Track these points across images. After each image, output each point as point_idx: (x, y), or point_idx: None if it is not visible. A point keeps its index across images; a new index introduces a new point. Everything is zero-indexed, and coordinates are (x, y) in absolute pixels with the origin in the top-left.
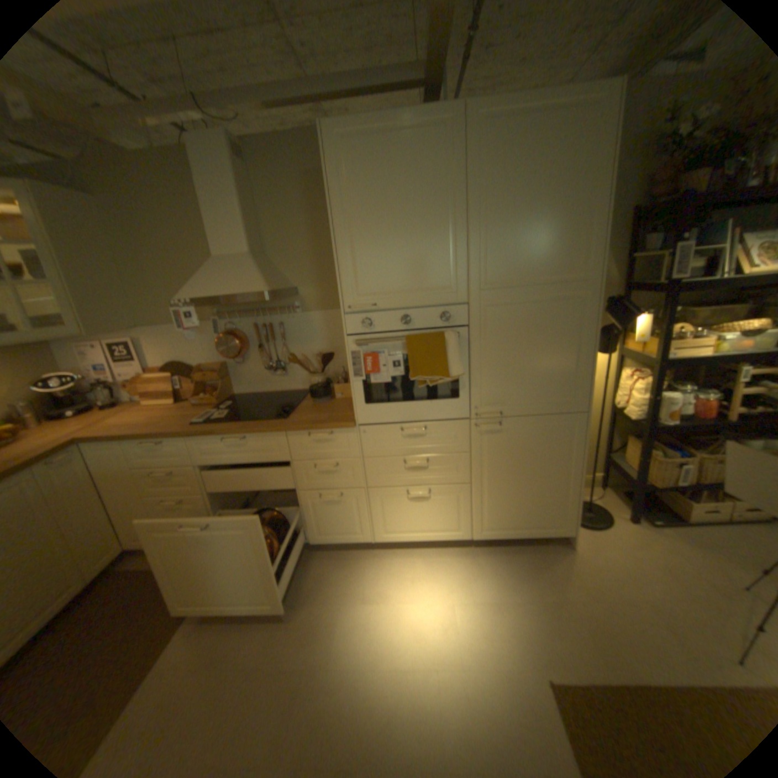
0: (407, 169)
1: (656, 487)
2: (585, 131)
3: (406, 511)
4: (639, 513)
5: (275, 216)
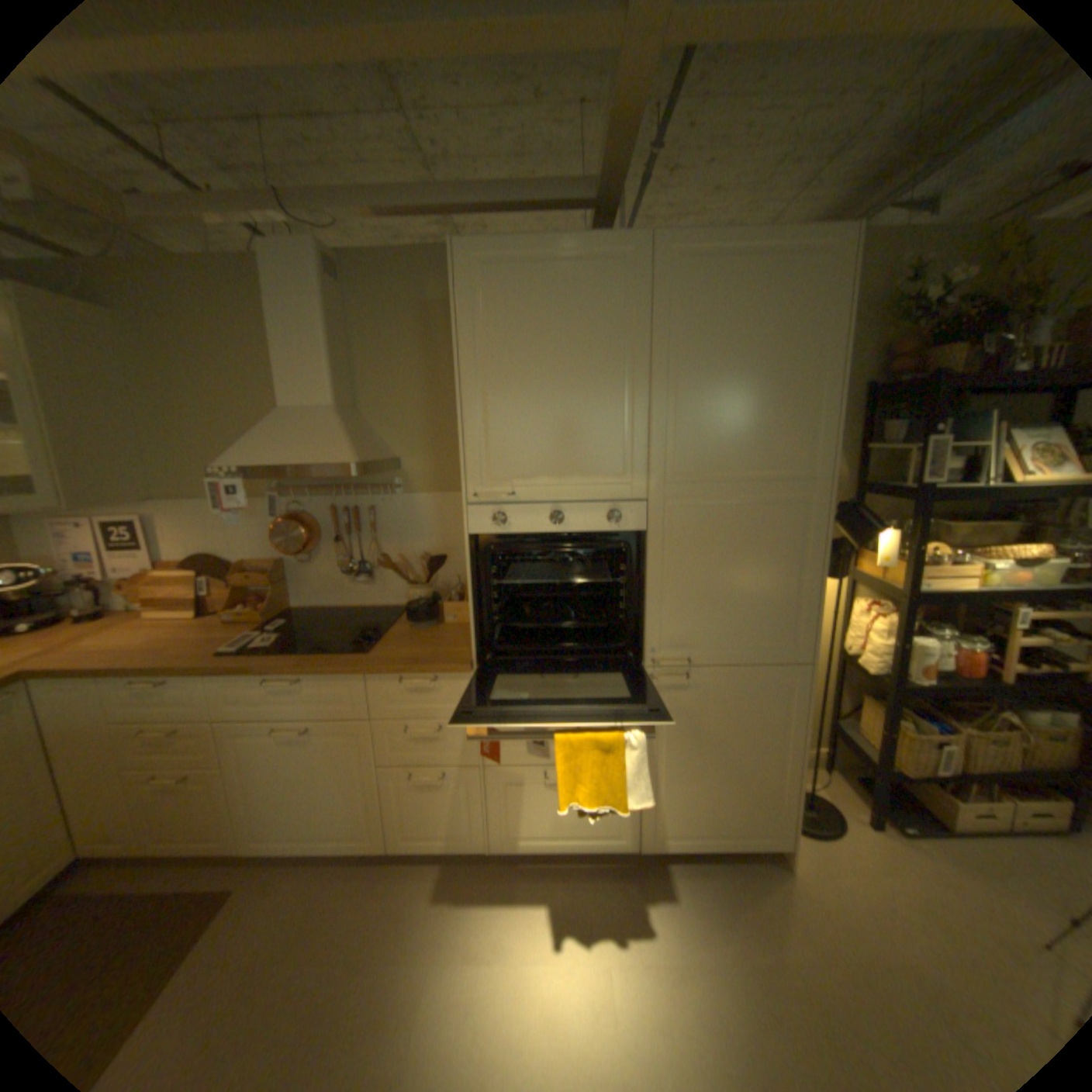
0: (570, 311)
1: (907, 776)
2: (813, 283)
3: (541, 805)
4: (883, 815)
5: (376, 356)
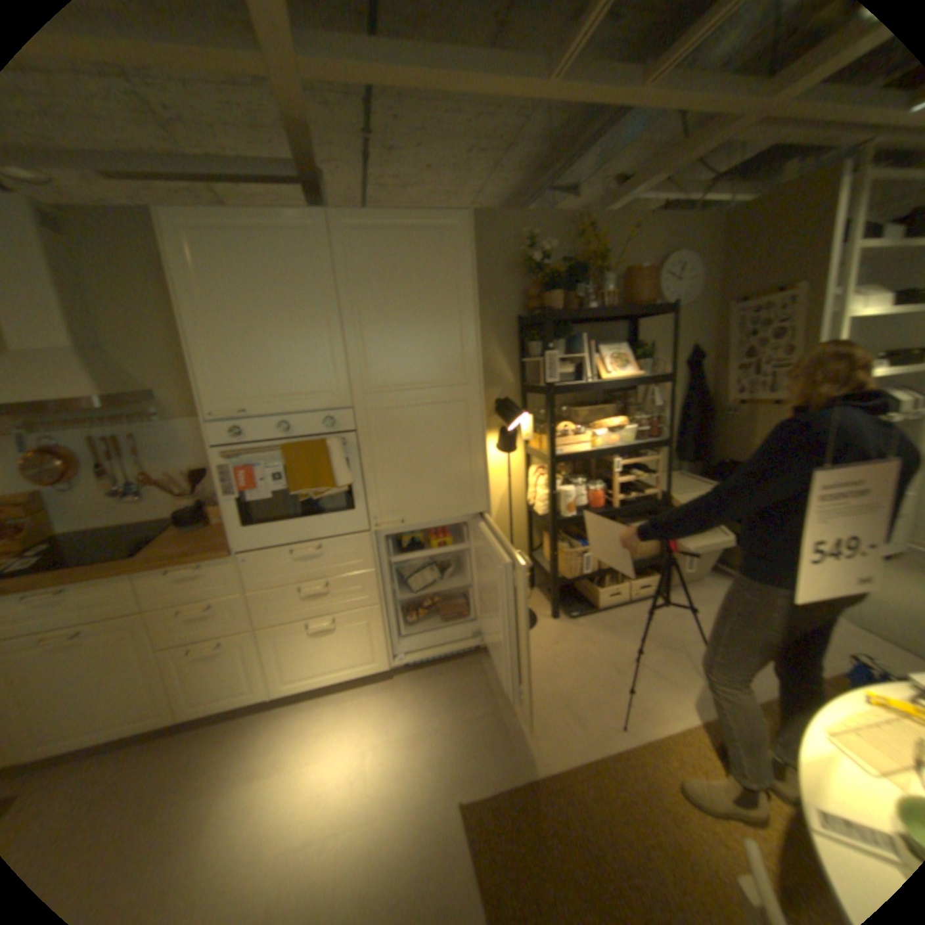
0: (271, 268)
1: (567, 578)
2: (446, 251)
3: (308, 650)
4: (557, 607)
5: (117, 302)
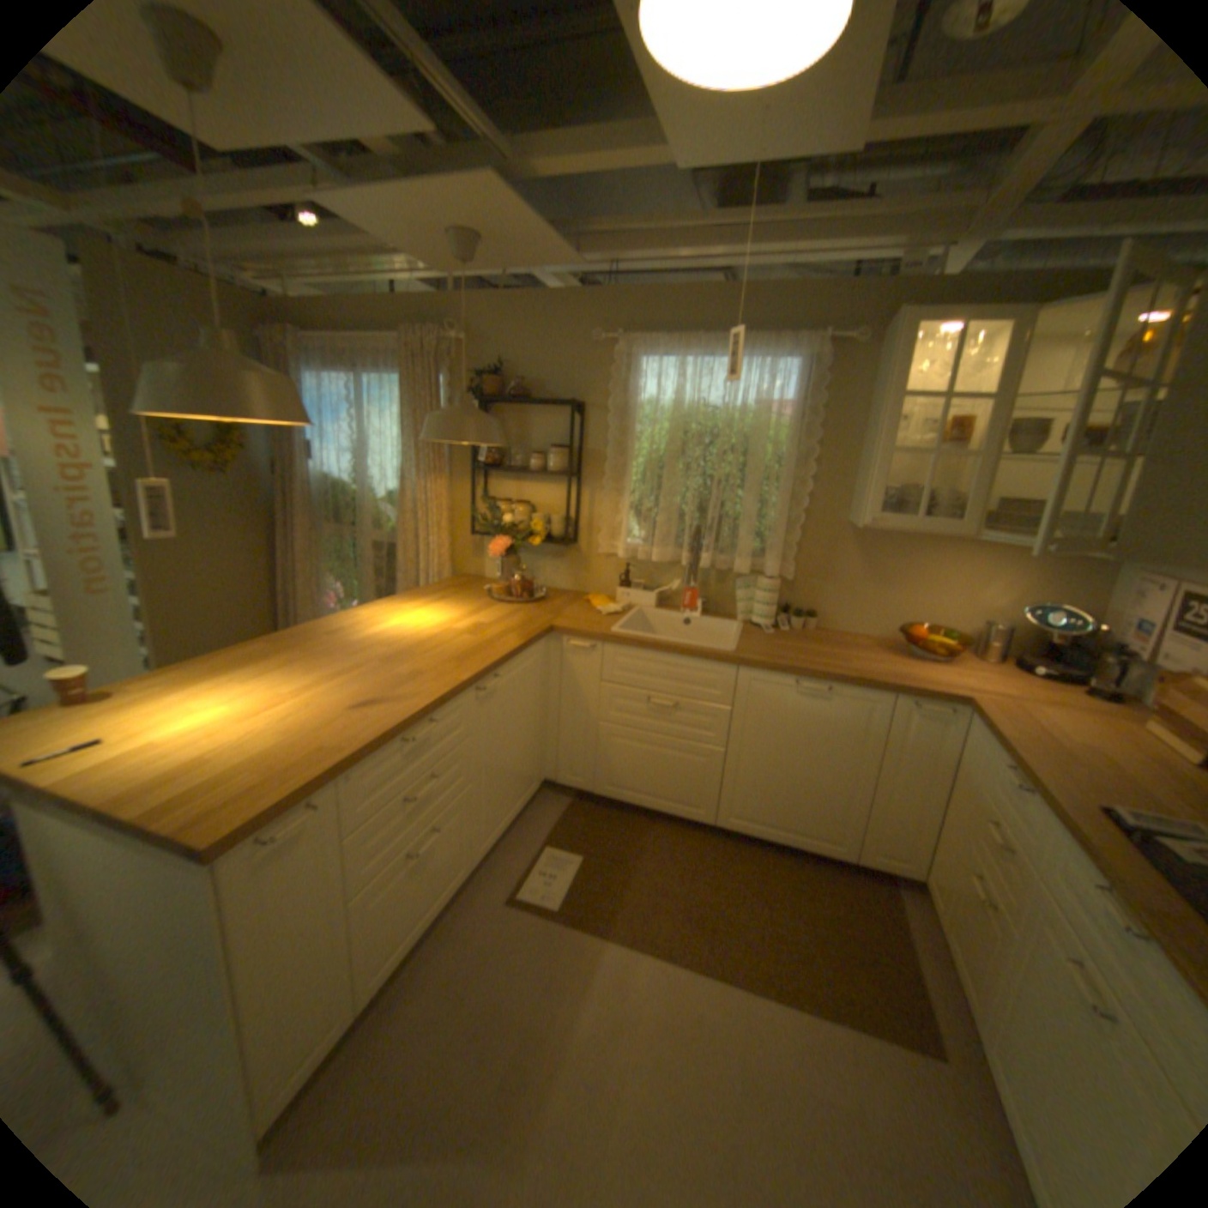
0: None
1: None
2: None
3: None
4: None
5: None
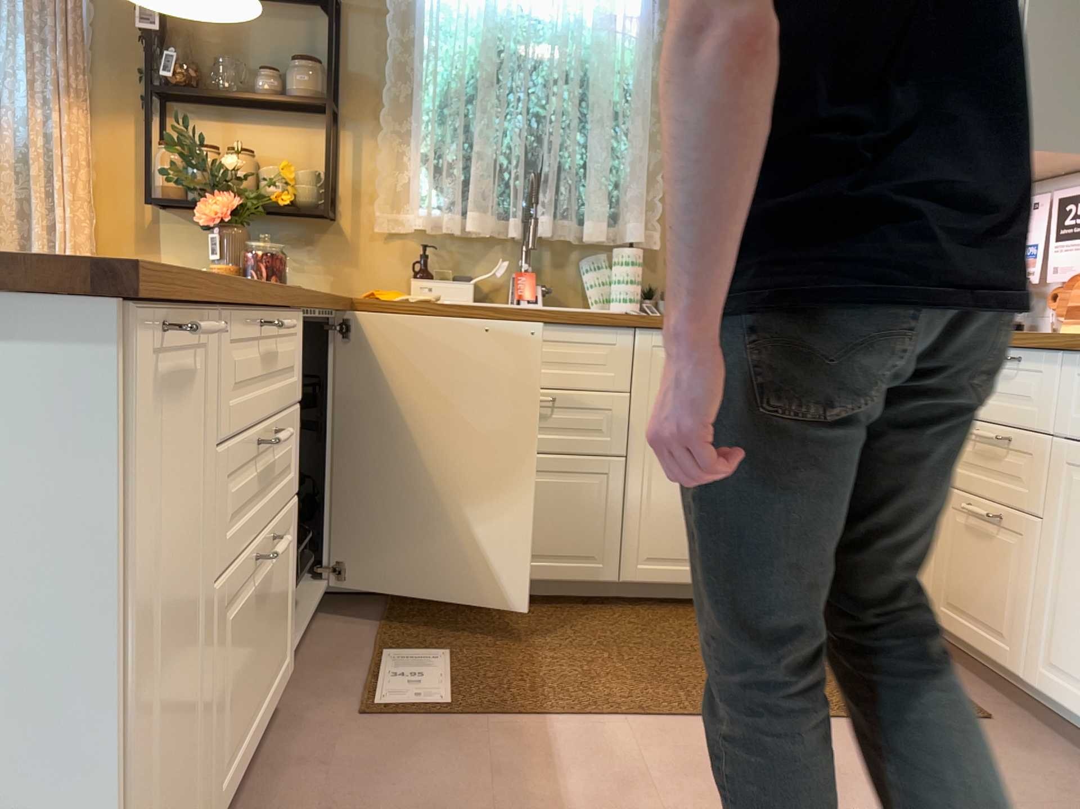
0: None
1: None
2: None
3: None
4: None
5: None
